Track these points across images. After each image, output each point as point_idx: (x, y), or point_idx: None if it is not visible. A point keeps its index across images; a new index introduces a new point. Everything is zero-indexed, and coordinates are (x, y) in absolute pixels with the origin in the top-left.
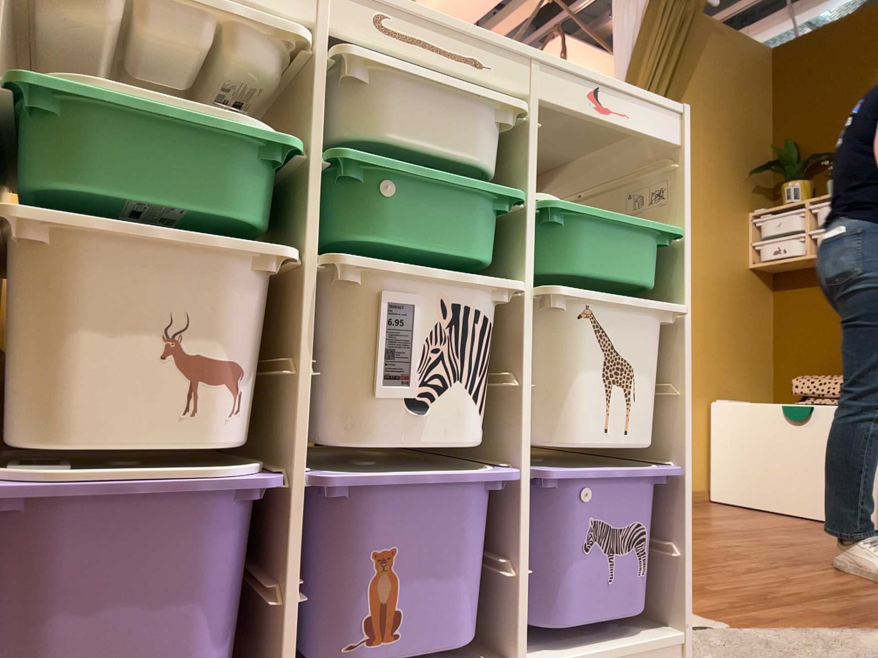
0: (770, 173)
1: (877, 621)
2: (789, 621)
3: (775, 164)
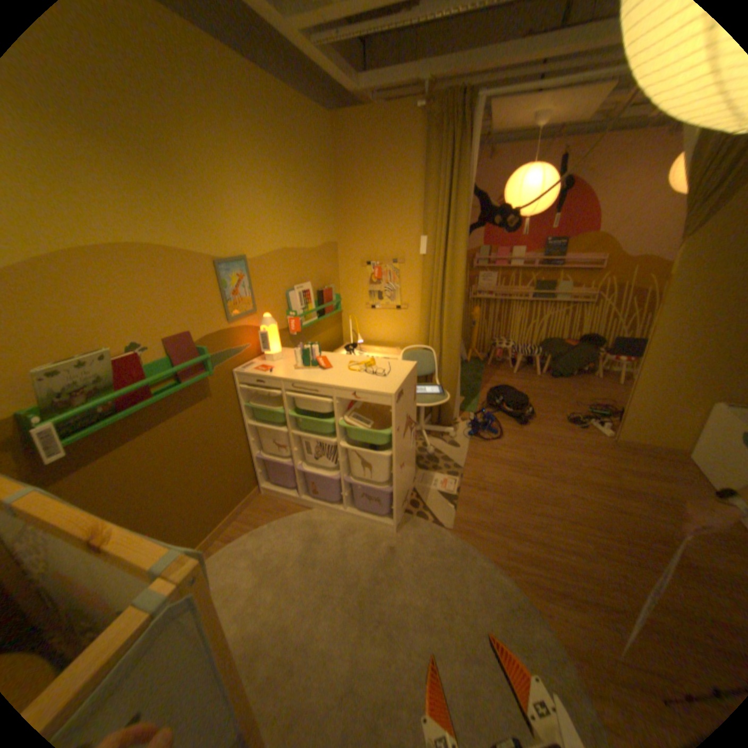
0: None
1: (514, 566)
2: (478, 543)
3: None
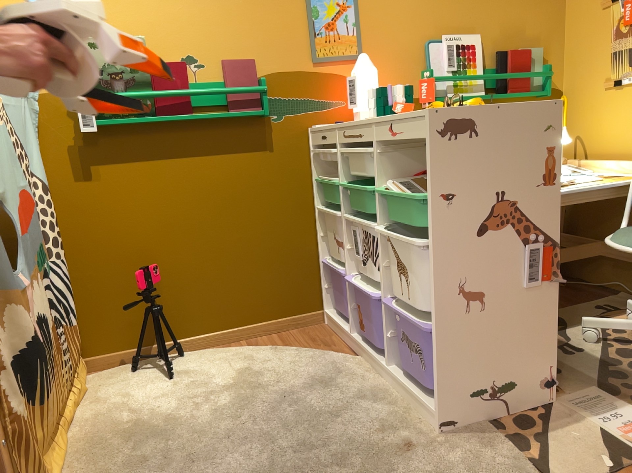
0: None
1: None
2: None
3: None
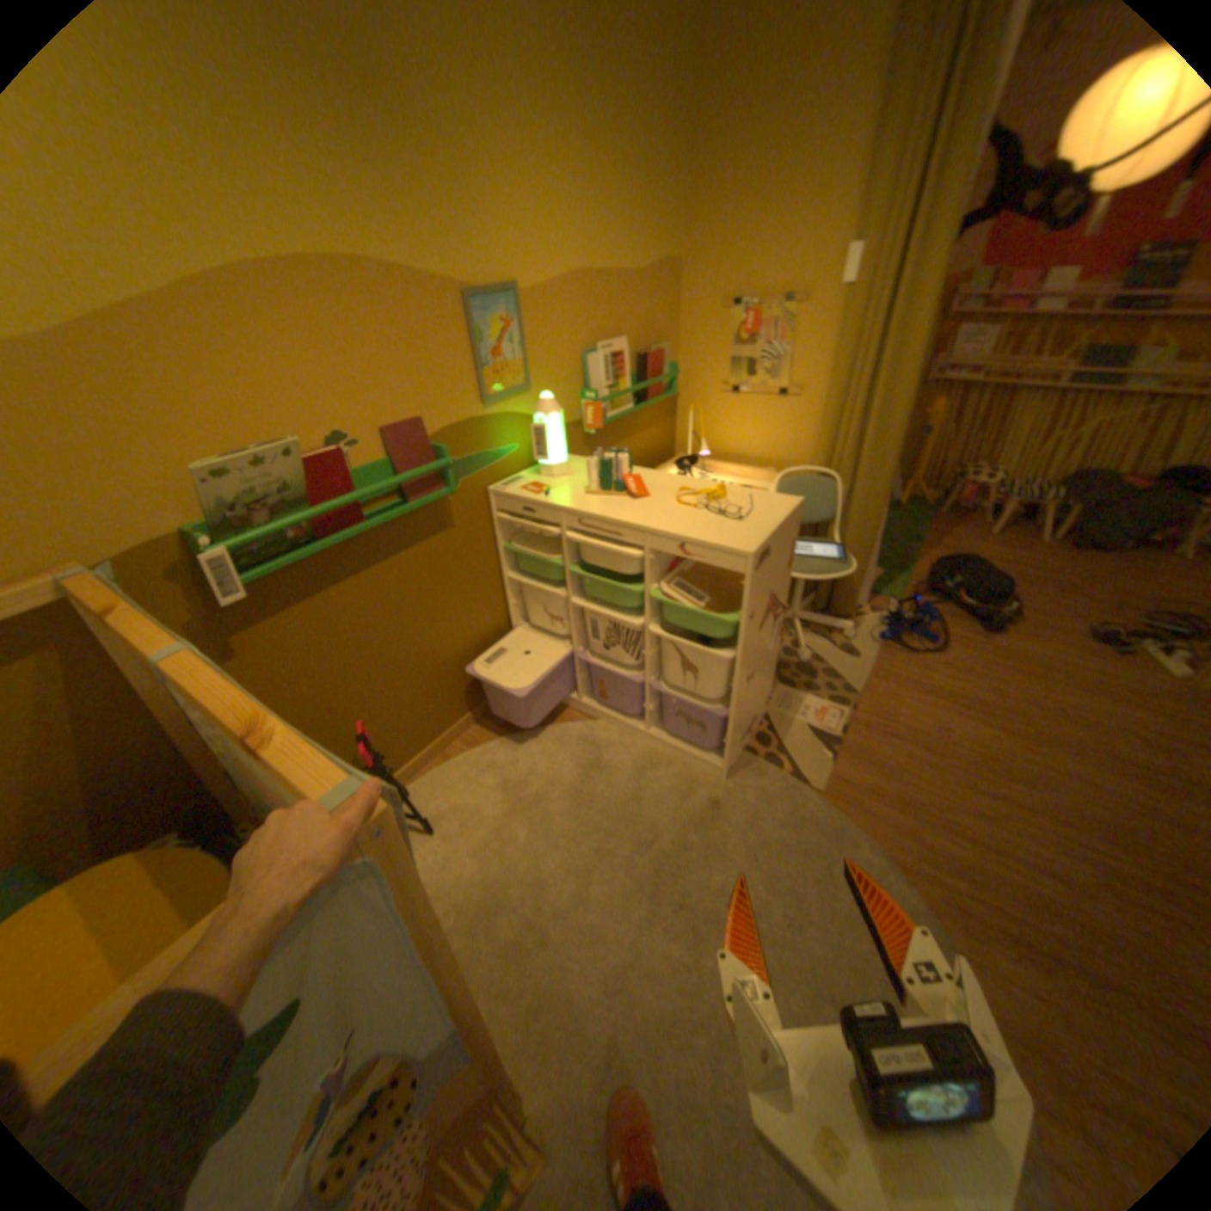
0: None
1: (926, 871)
2: (866, 822)
3: None
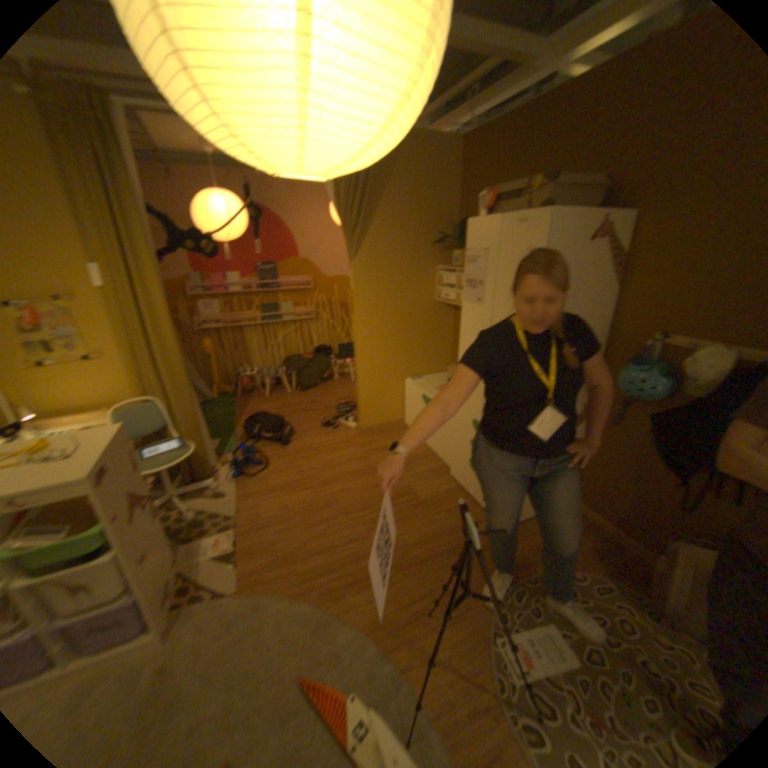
0: (448, 243)
1: (305, 589)
2: (266, 590)
3: (449, 238)
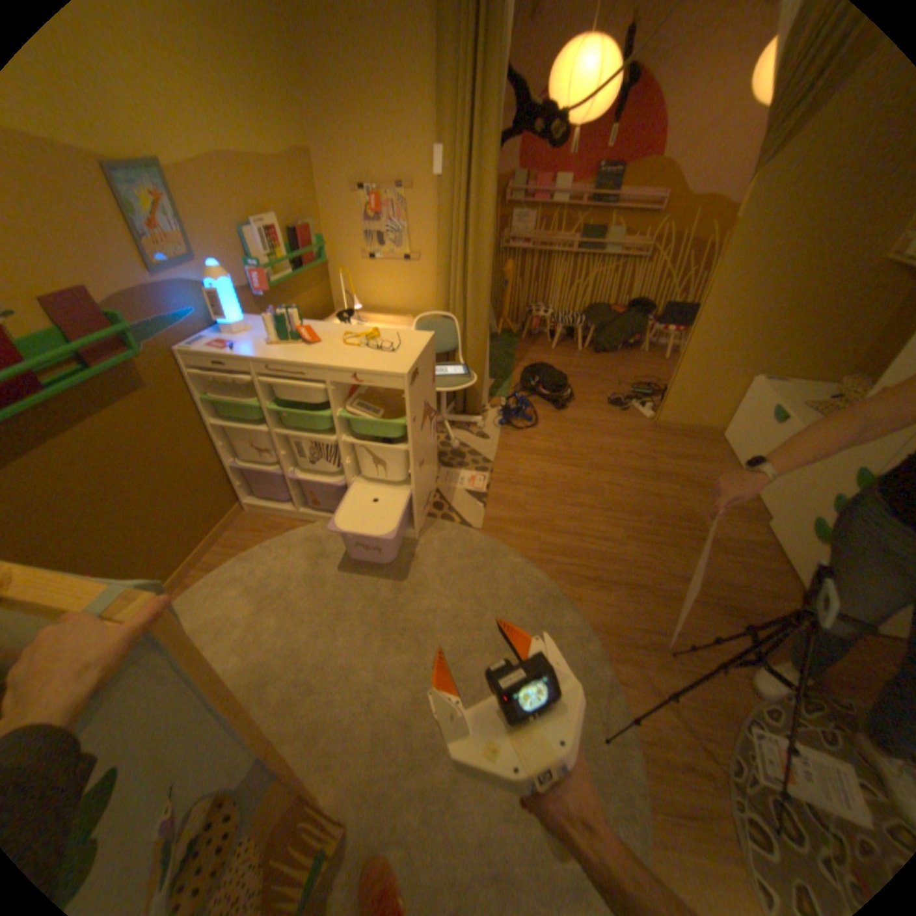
0: None
1: (545, 558)
2: (508, 540)
3: None
